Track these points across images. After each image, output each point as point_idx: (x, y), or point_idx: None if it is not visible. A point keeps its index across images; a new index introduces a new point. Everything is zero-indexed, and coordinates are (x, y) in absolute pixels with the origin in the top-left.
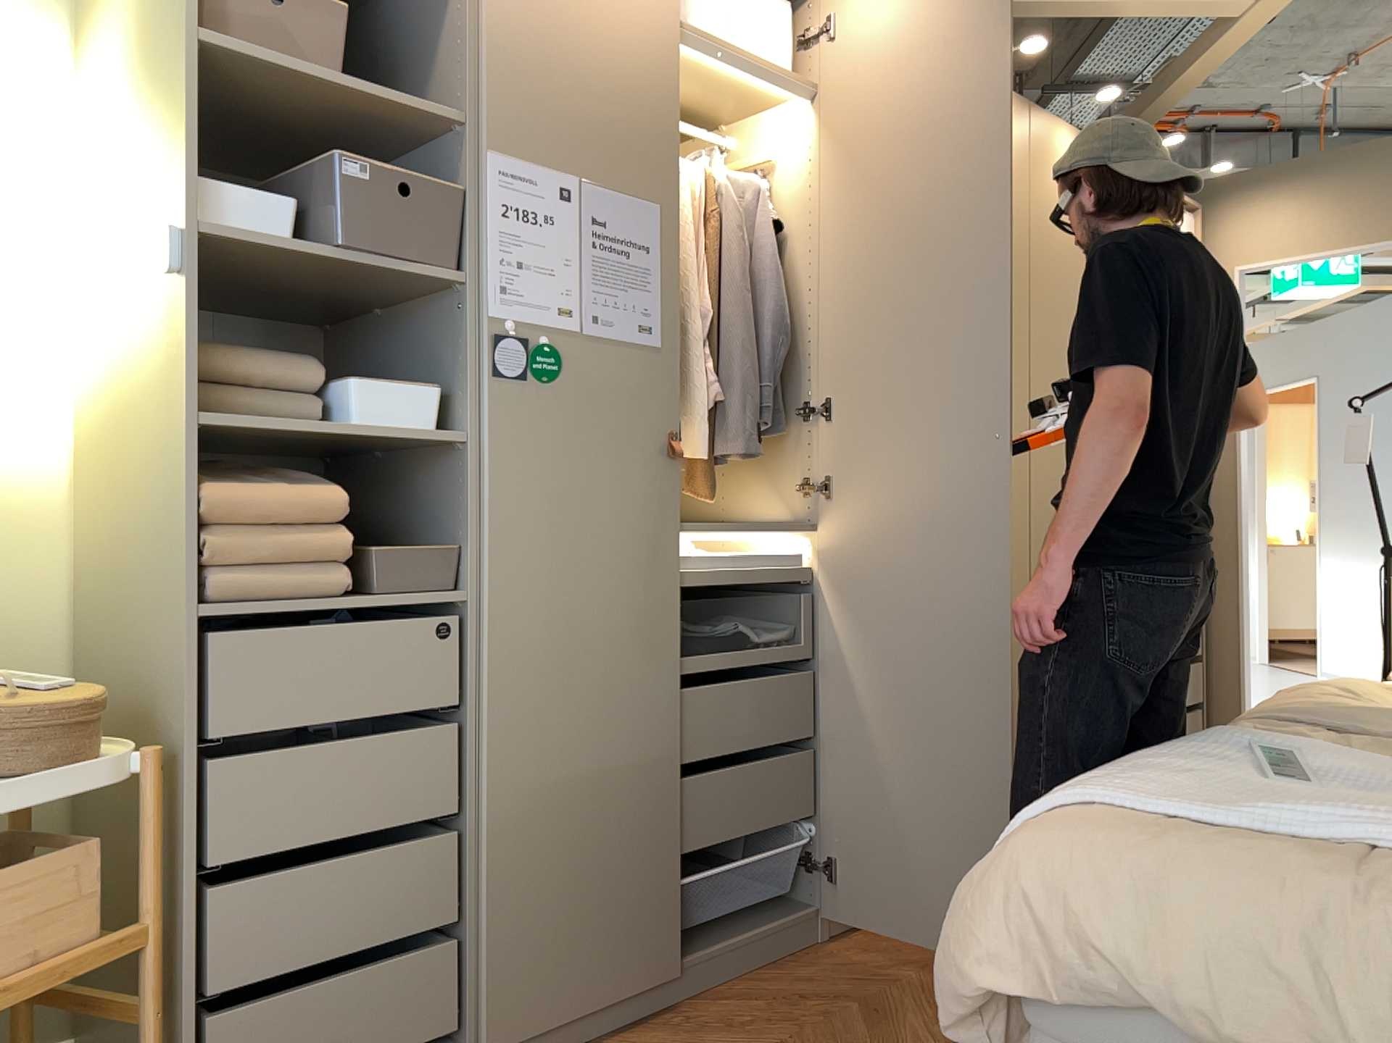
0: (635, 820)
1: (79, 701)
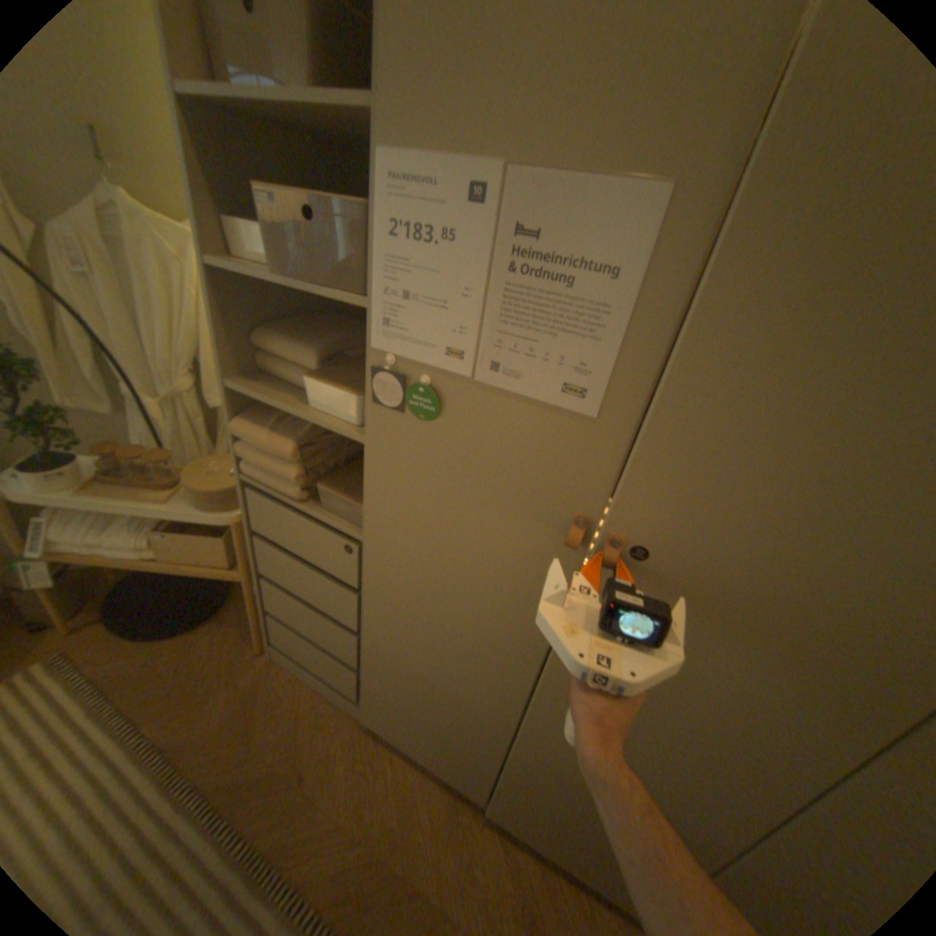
0: (467, 728)
1: (222, 489)
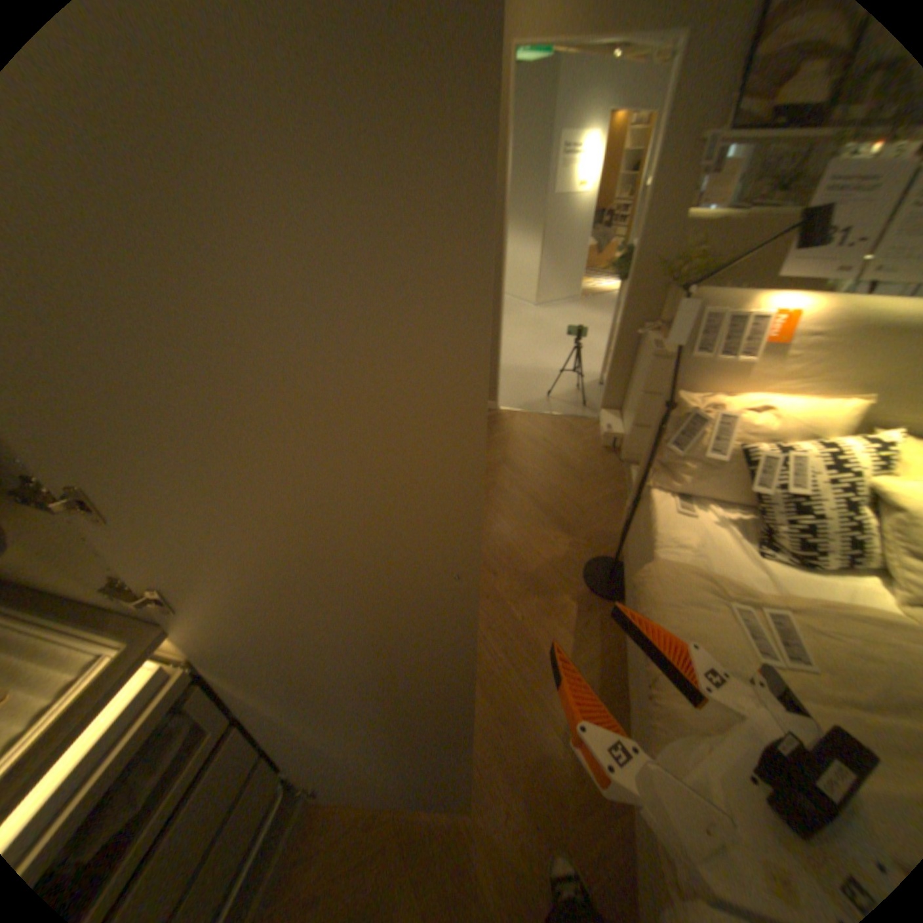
0: None
1: None
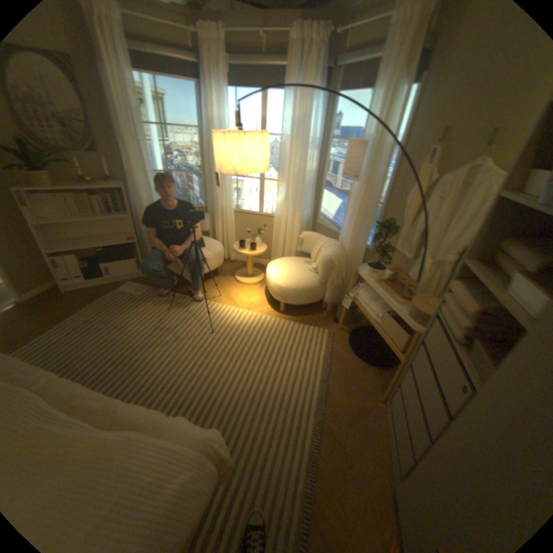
0: None
1: (426, 312)
